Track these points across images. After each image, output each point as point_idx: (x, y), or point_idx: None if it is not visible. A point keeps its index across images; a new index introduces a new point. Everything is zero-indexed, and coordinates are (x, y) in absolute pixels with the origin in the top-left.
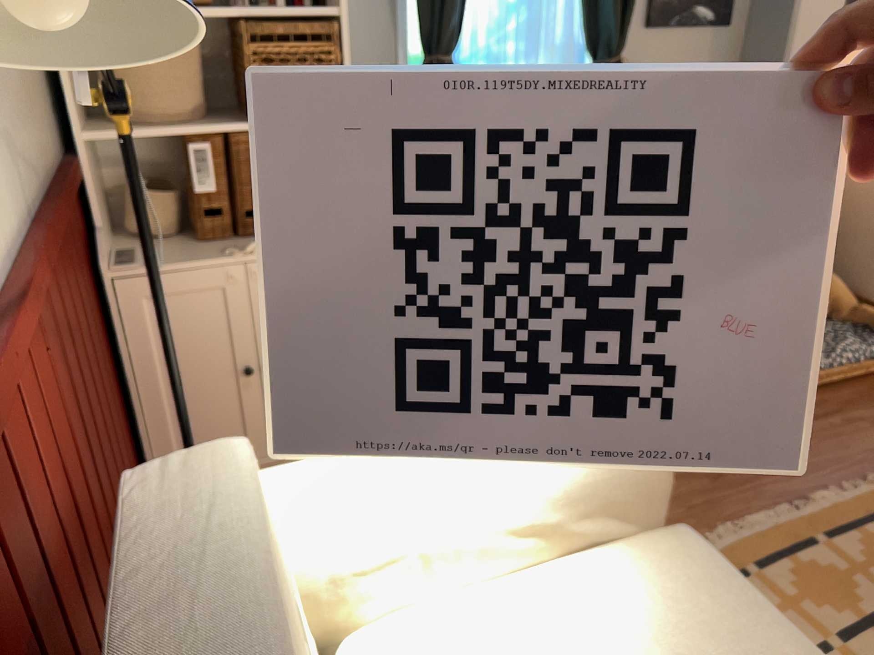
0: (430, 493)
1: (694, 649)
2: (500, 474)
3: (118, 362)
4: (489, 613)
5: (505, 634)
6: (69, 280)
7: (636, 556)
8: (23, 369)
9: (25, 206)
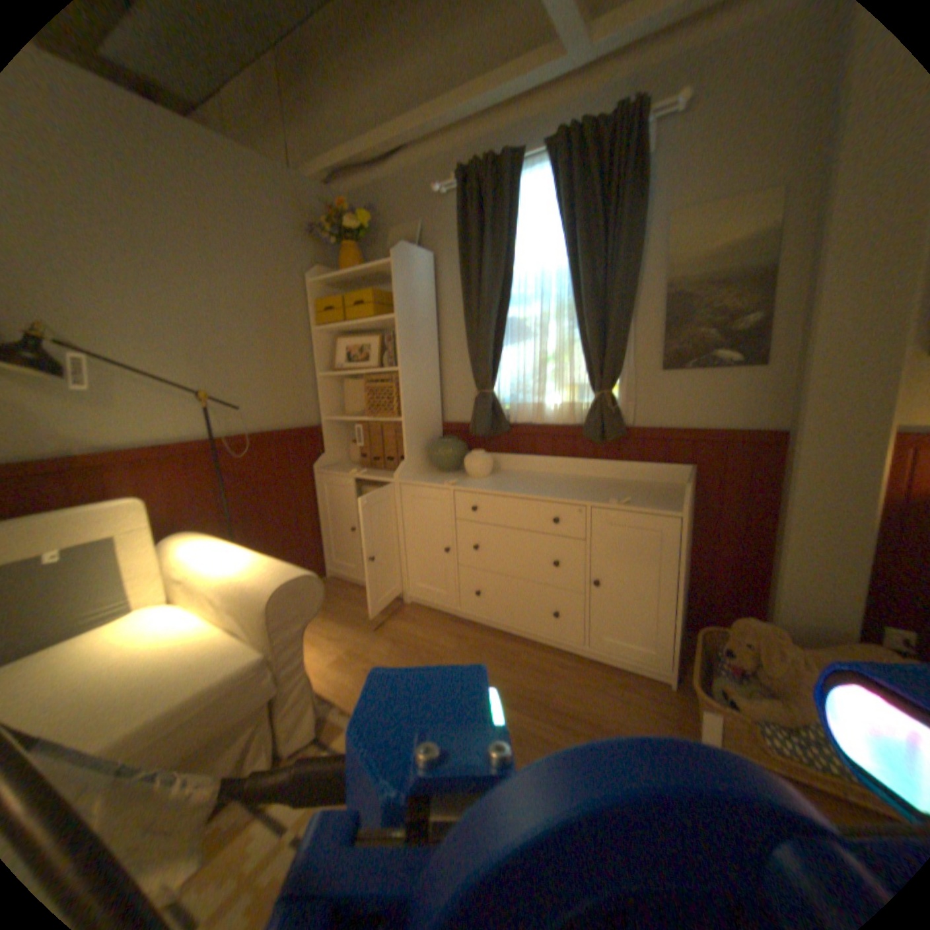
0: (201, 563)
1: (147, 680)
2: (220, 570)
3: (317, 507)
4: (178, 624)
5: (163, 632)
6: (265, 463)
7: (227, 647)
8: (164, 472)
9: (233, 431)
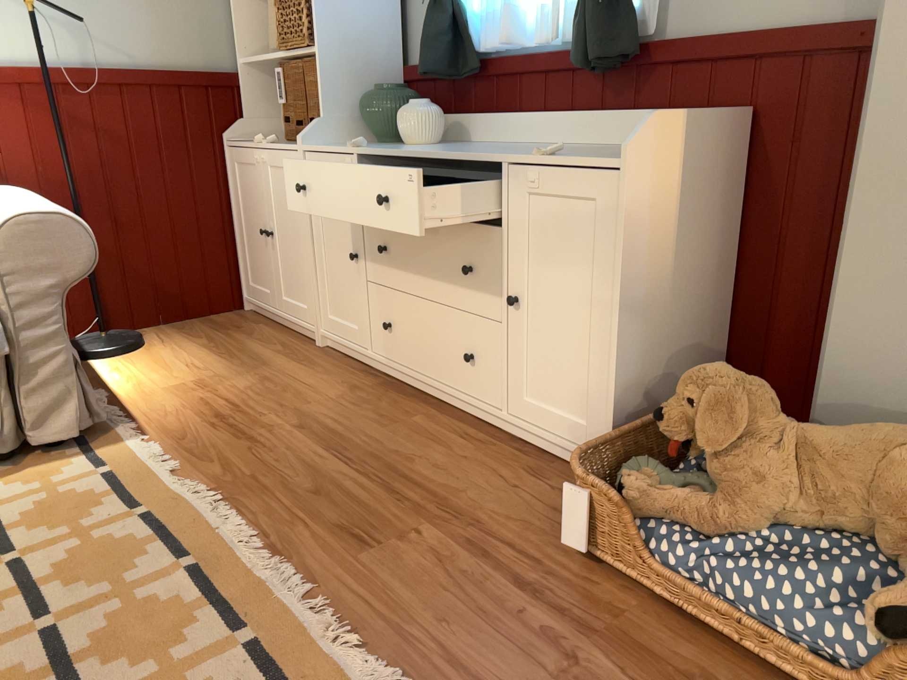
0: None
1: None
2: None
3: (230, 203)
4: None
5: None
6: (147, 120)
7: None
8: None
9: (96, 66)
